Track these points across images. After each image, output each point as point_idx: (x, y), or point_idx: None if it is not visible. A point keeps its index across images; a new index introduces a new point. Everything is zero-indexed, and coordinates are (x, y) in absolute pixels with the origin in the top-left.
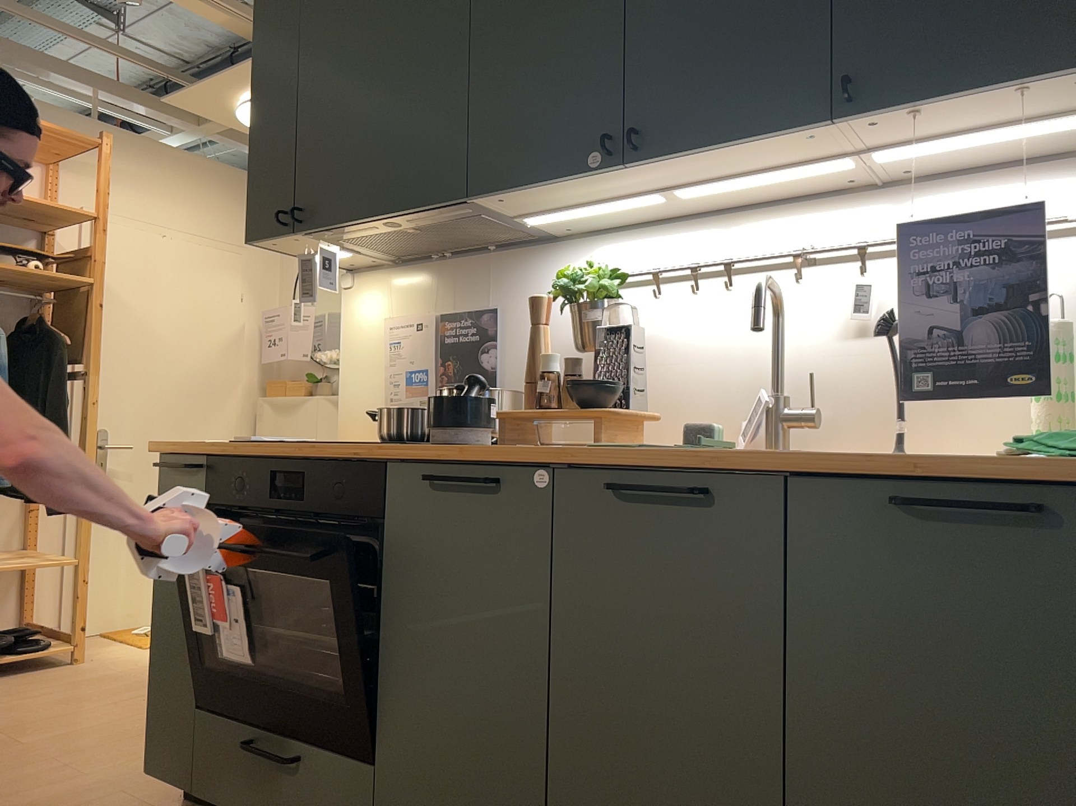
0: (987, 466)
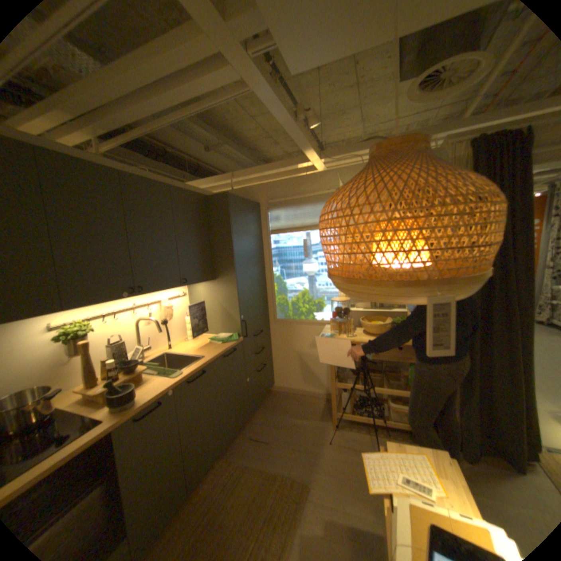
0: (227, 347)
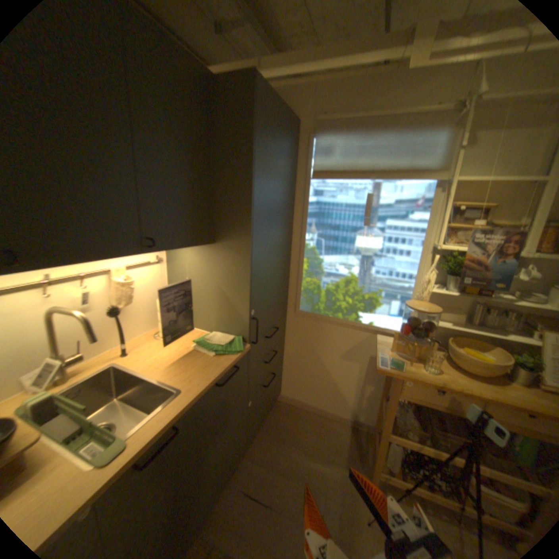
0: (226, 364)
